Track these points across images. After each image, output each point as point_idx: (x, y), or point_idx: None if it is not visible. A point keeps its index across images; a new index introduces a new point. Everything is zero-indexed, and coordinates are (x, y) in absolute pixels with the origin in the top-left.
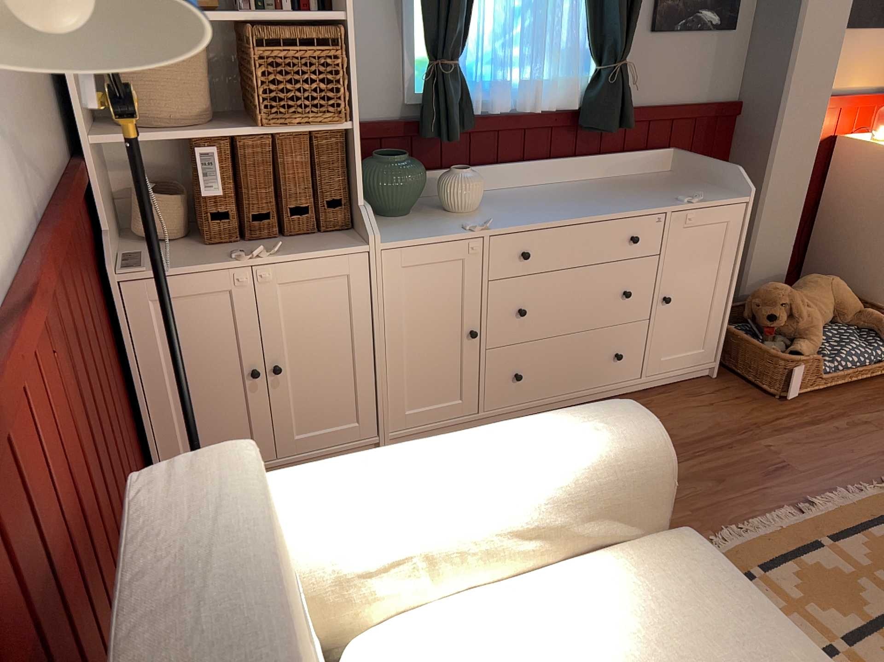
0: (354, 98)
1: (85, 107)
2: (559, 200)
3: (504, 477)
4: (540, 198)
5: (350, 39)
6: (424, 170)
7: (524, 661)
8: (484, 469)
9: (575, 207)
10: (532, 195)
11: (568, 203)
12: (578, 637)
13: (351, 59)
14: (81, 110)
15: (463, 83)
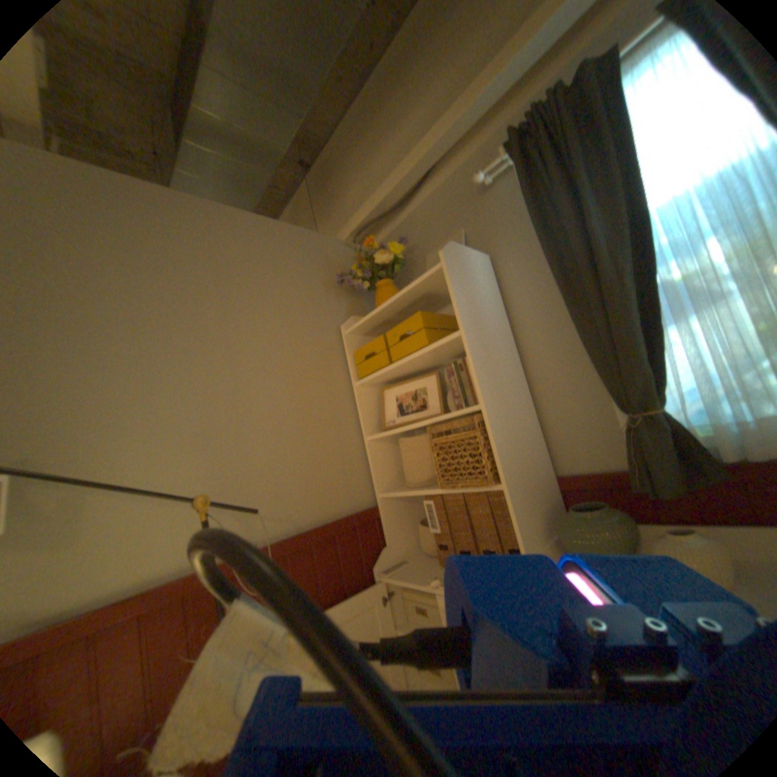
0: (502, 462)
1: (388, 474)
2: None
3: None
4: None
5: (490, 417)
6: (627, 528)
7: None
8: None
9: None
10: None
11: None
12: None
13: (494, 432)
14: (378, 477)
15: (681, 427)
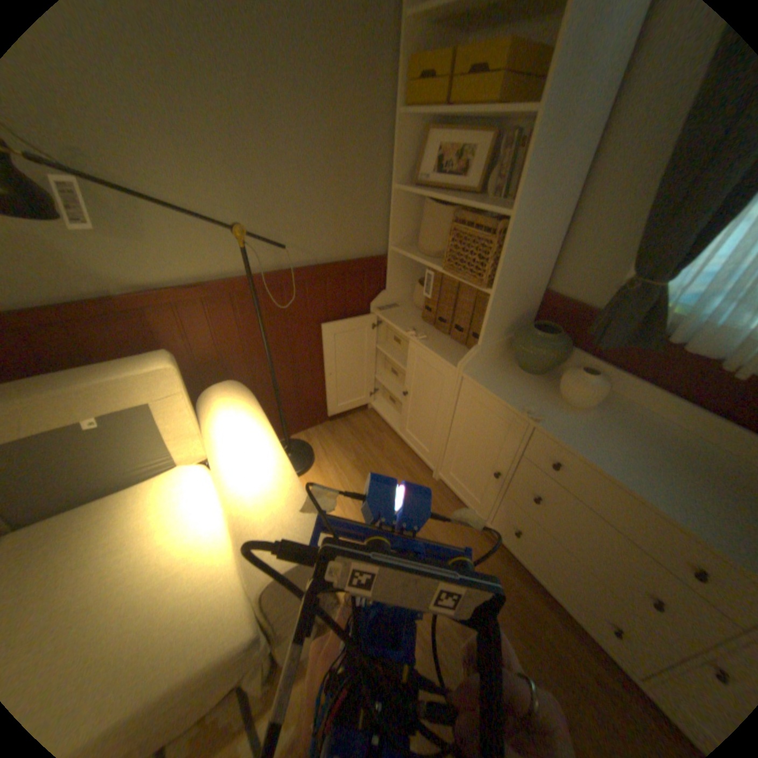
0: (501, 274)
1: (405, 230)
2: (686, 469)
3: (236, 485)
4: (673, 452)
5: (513, 230)
6: (560, 353)
7: (169, 533)
8: (240, 474)
9: (675, 485)
10: (678, 445)
11: (681, 477)
12: (174, 558)
13: (509, 246)
14: (394, 231)
15: (664, 305)
